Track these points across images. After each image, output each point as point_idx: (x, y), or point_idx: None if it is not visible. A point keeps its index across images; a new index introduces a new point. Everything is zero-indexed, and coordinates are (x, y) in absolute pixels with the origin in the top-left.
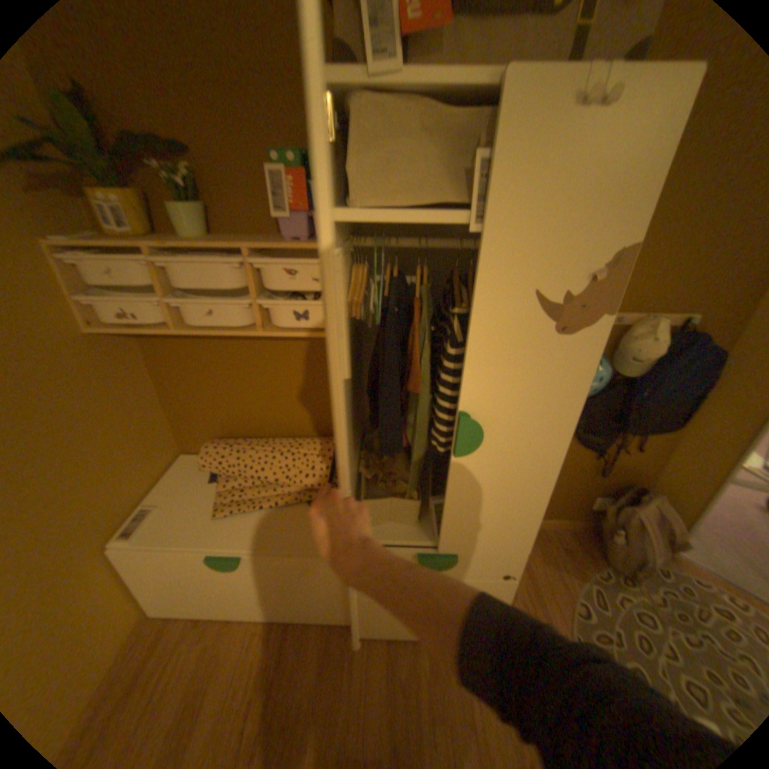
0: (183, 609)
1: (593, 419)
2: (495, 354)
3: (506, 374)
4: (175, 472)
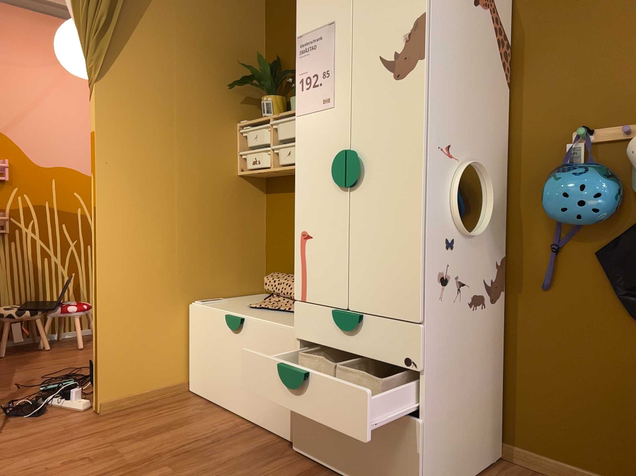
0: (205, 385)
1: (633, 269)
2: (366, 103)
3: (373, 116)
4: (252, 296)
